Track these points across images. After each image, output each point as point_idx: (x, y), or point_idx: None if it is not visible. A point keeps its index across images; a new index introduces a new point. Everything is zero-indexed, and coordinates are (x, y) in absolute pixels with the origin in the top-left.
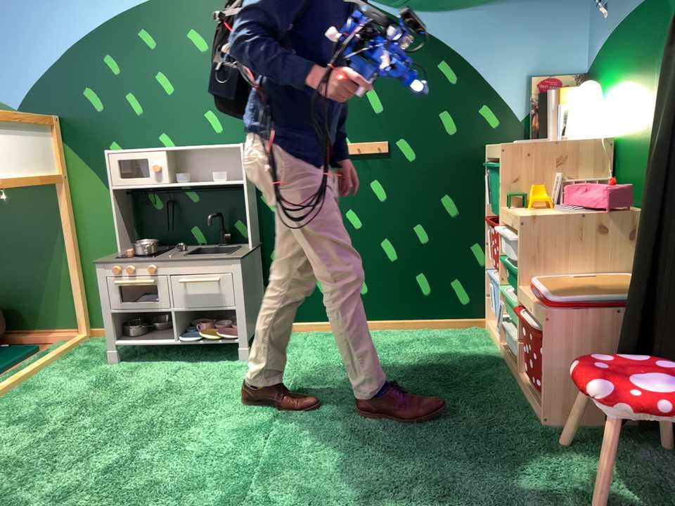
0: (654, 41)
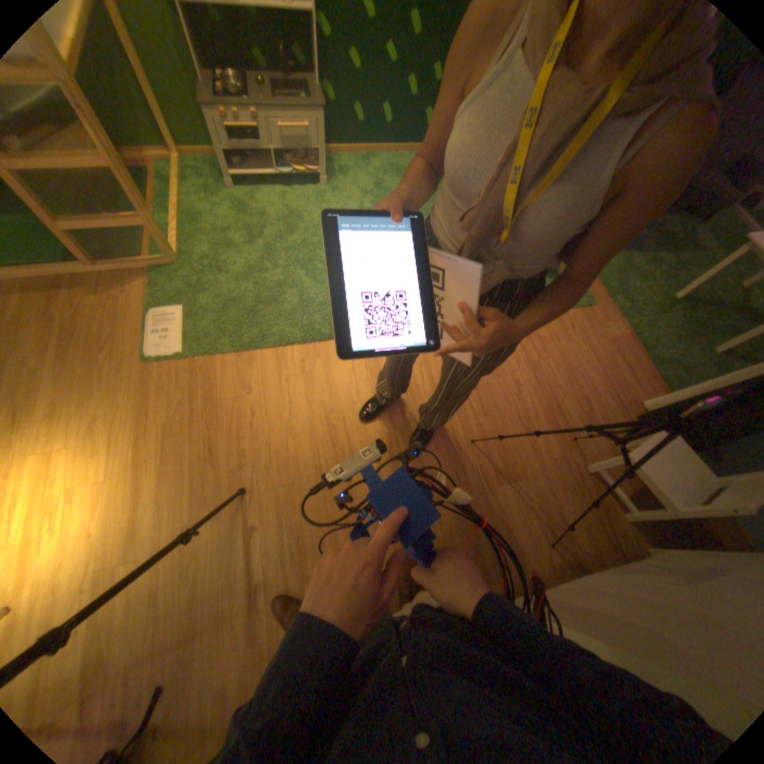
0: None
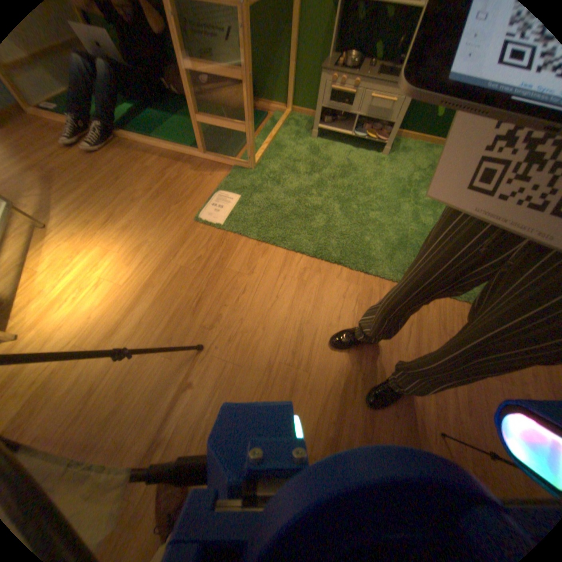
0: None
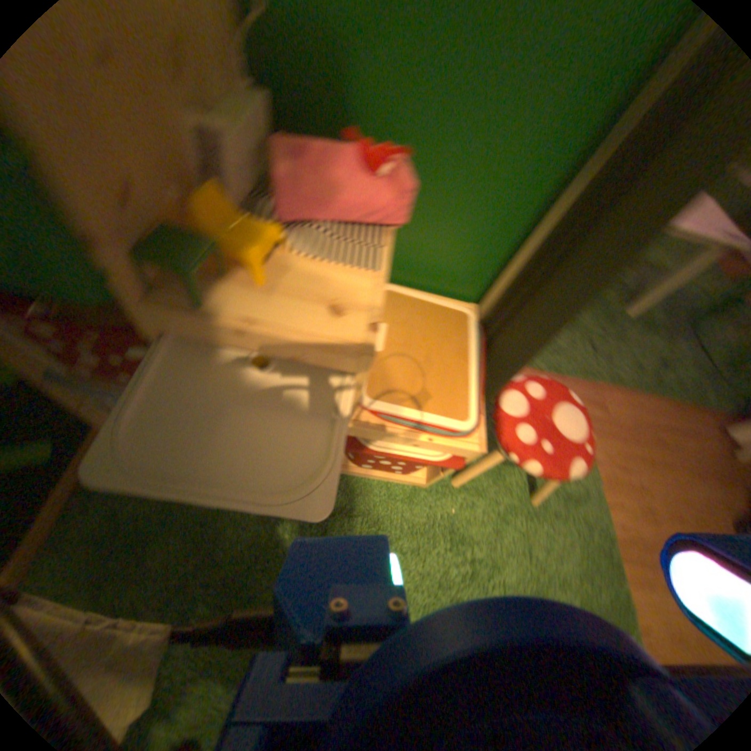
0: None
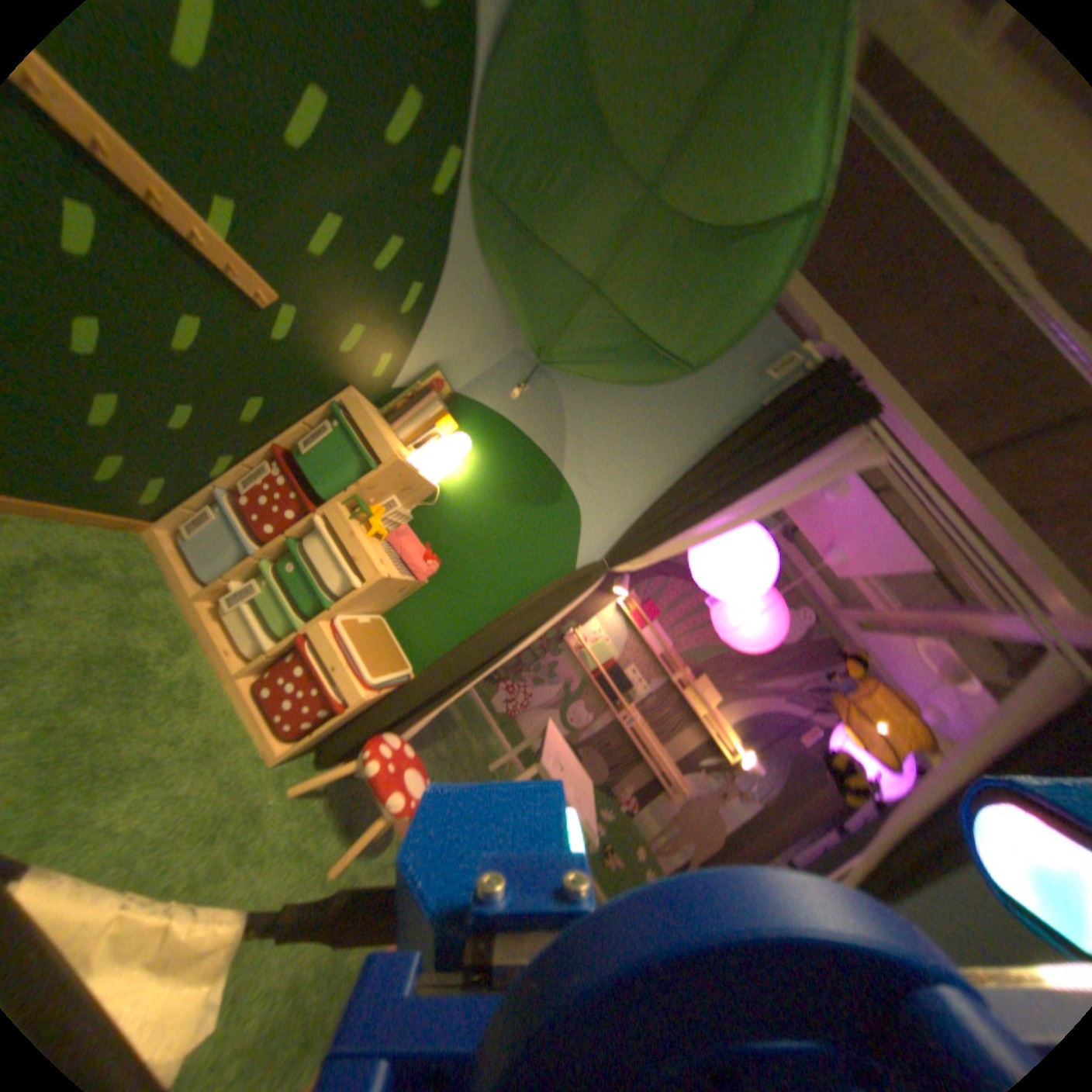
0: (531, 502)
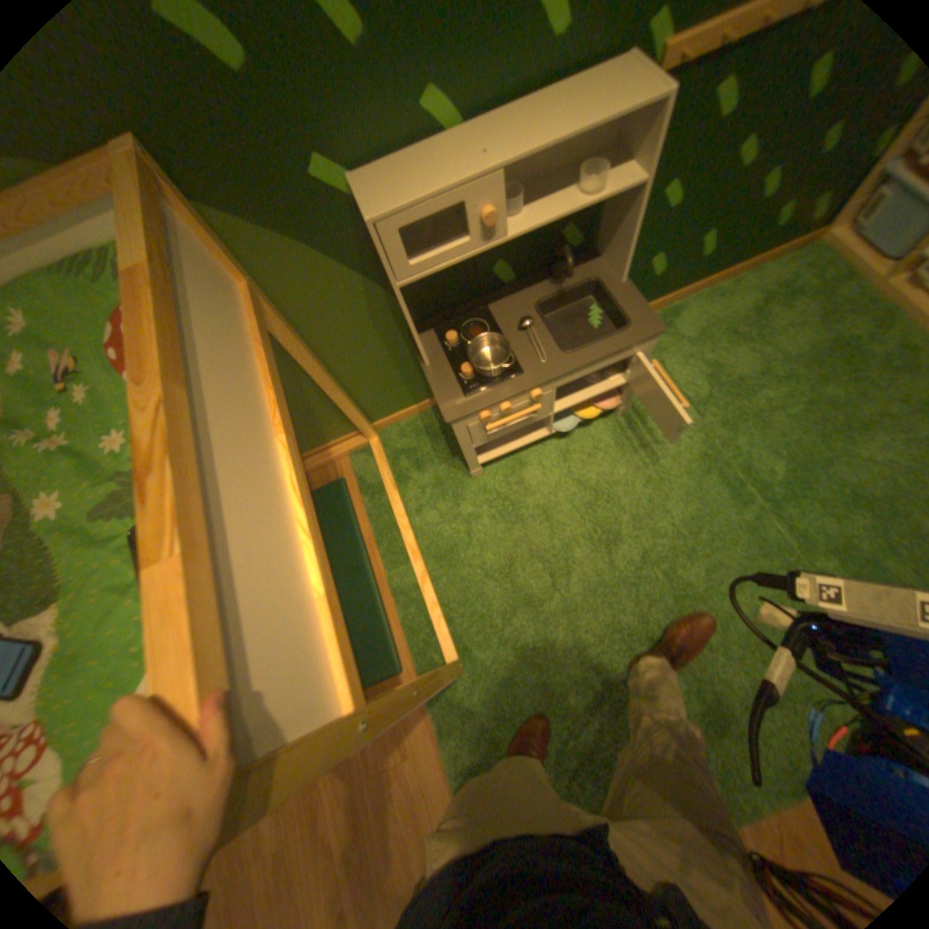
0: None
